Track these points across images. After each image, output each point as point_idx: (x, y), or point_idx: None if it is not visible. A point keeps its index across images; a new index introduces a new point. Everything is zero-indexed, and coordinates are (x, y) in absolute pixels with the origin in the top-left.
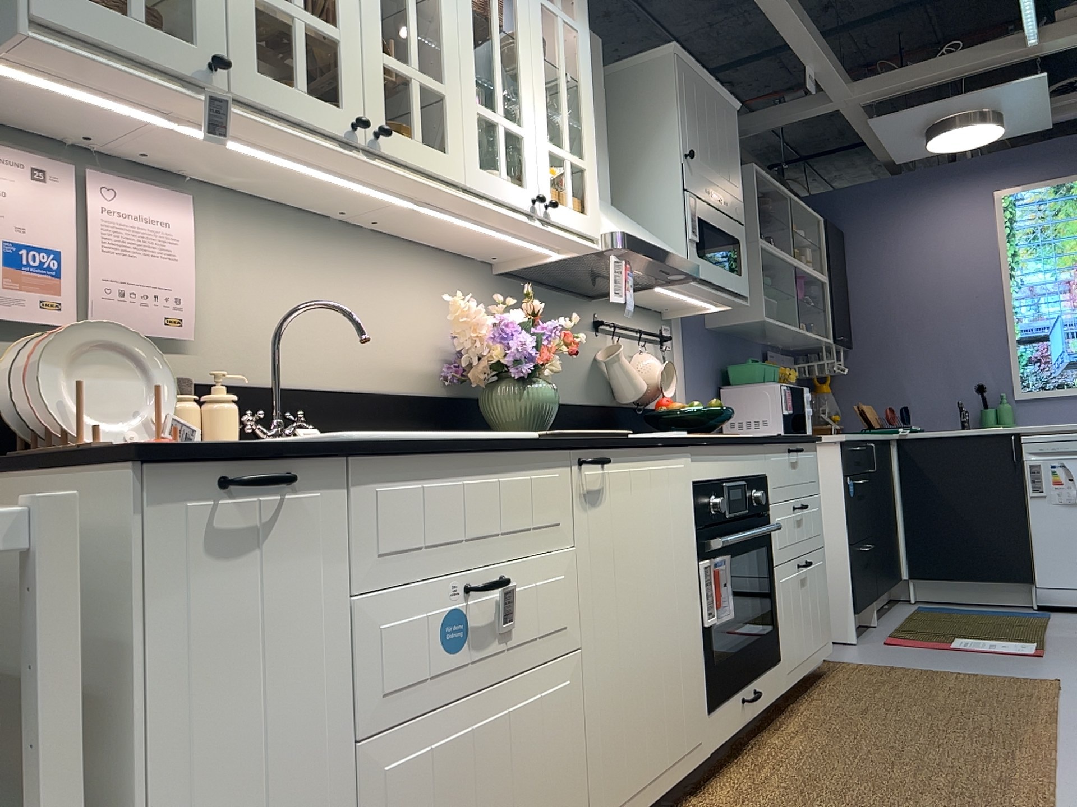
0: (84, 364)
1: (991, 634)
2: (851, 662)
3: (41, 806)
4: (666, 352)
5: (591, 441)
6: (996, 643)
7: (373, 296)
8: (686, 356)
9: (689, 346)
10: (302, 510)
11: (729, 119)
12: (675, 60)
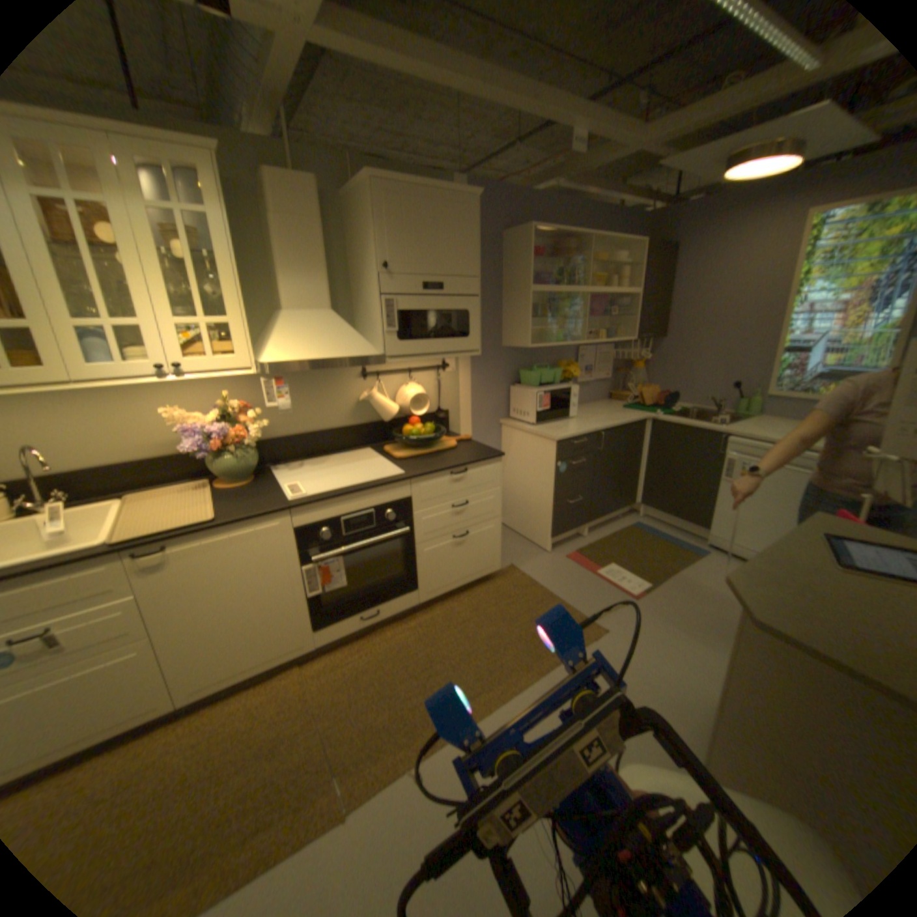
0: None
1: (639, 569)
2: (521, 573)
3: None
4: (445, 376)
5: (141, 545)
6: (628, 580)
7: (129, 410)
8: (471, 373)
9: (474, 365)
10: None
11: (461, 210)
12: (370, 185)
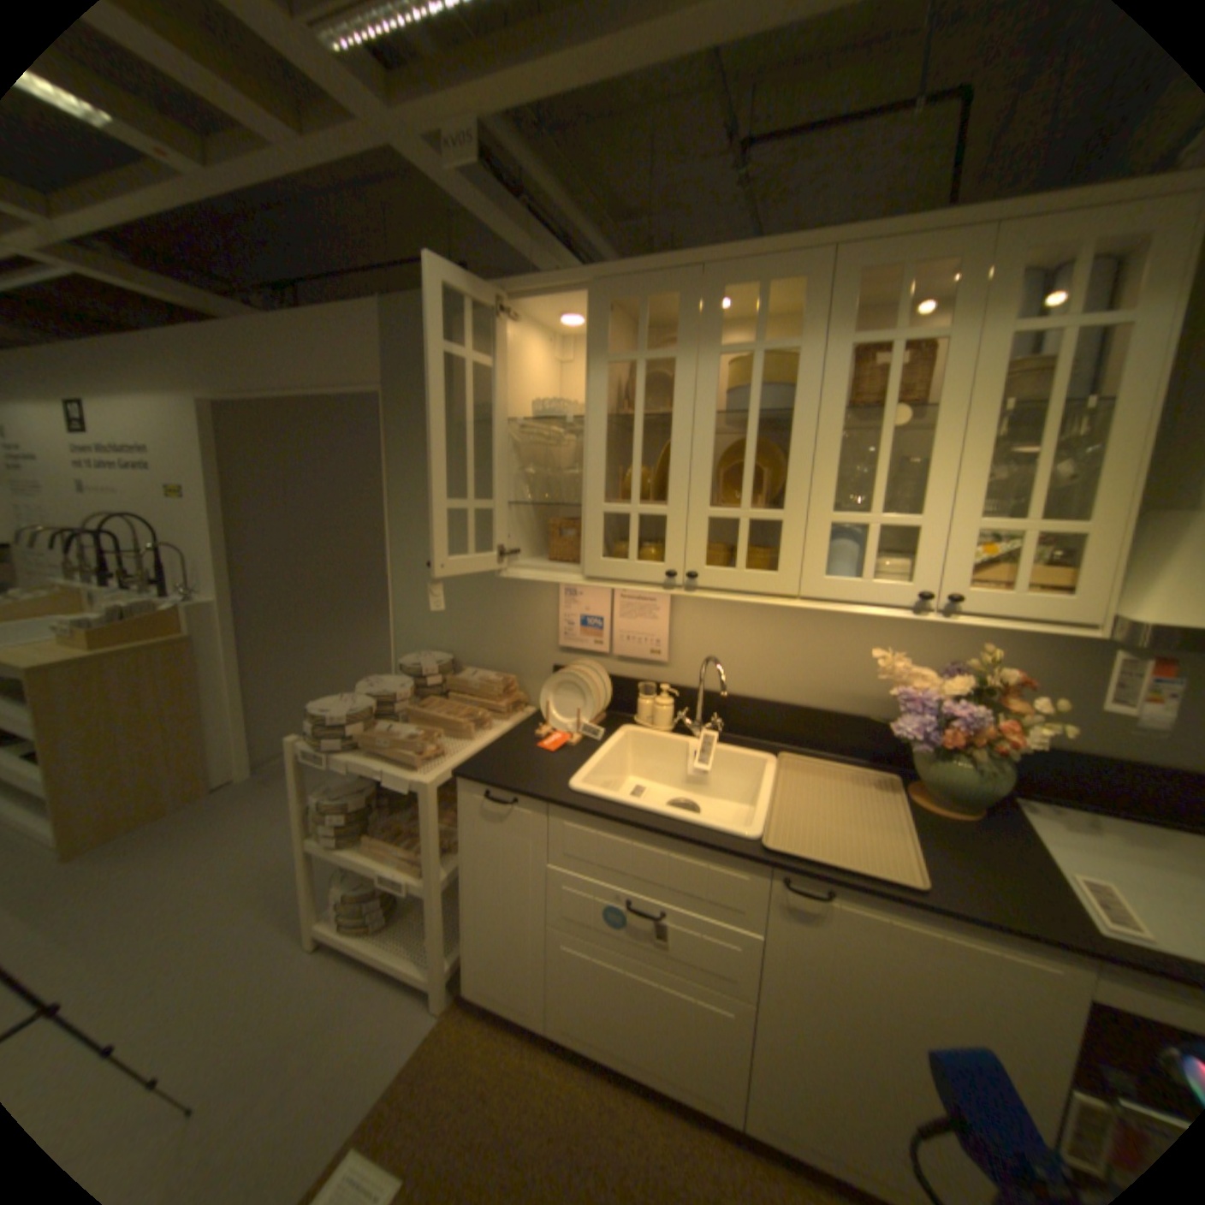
0: (568, 690)
1: None
2: None
3: (426, 870)
4: None
5: (807, 874)
6: None
7: (828, 635)
8: None
9: None
10: (525, 820)
11: None
12: None
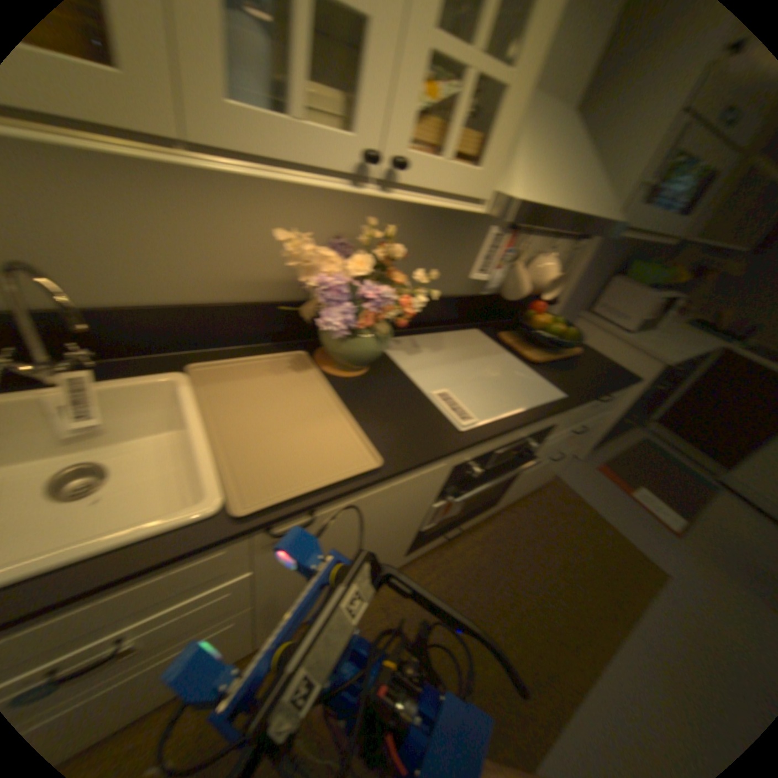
0: None
1: (670, 498)
2: (565, 483)
3: None
4: (580, 247)
5: (292, 513)
6: (665, 511)
7: (214, 208)
8: (600, 249)
9: (609, 240)
10: None
11: None
12: None
